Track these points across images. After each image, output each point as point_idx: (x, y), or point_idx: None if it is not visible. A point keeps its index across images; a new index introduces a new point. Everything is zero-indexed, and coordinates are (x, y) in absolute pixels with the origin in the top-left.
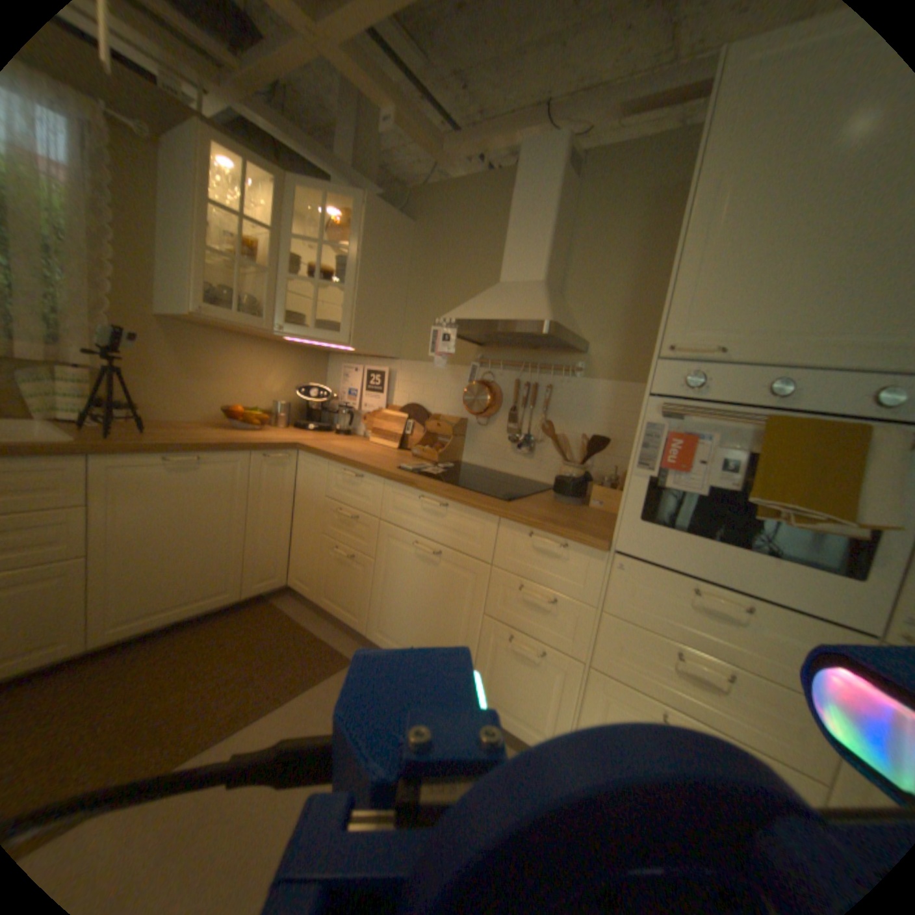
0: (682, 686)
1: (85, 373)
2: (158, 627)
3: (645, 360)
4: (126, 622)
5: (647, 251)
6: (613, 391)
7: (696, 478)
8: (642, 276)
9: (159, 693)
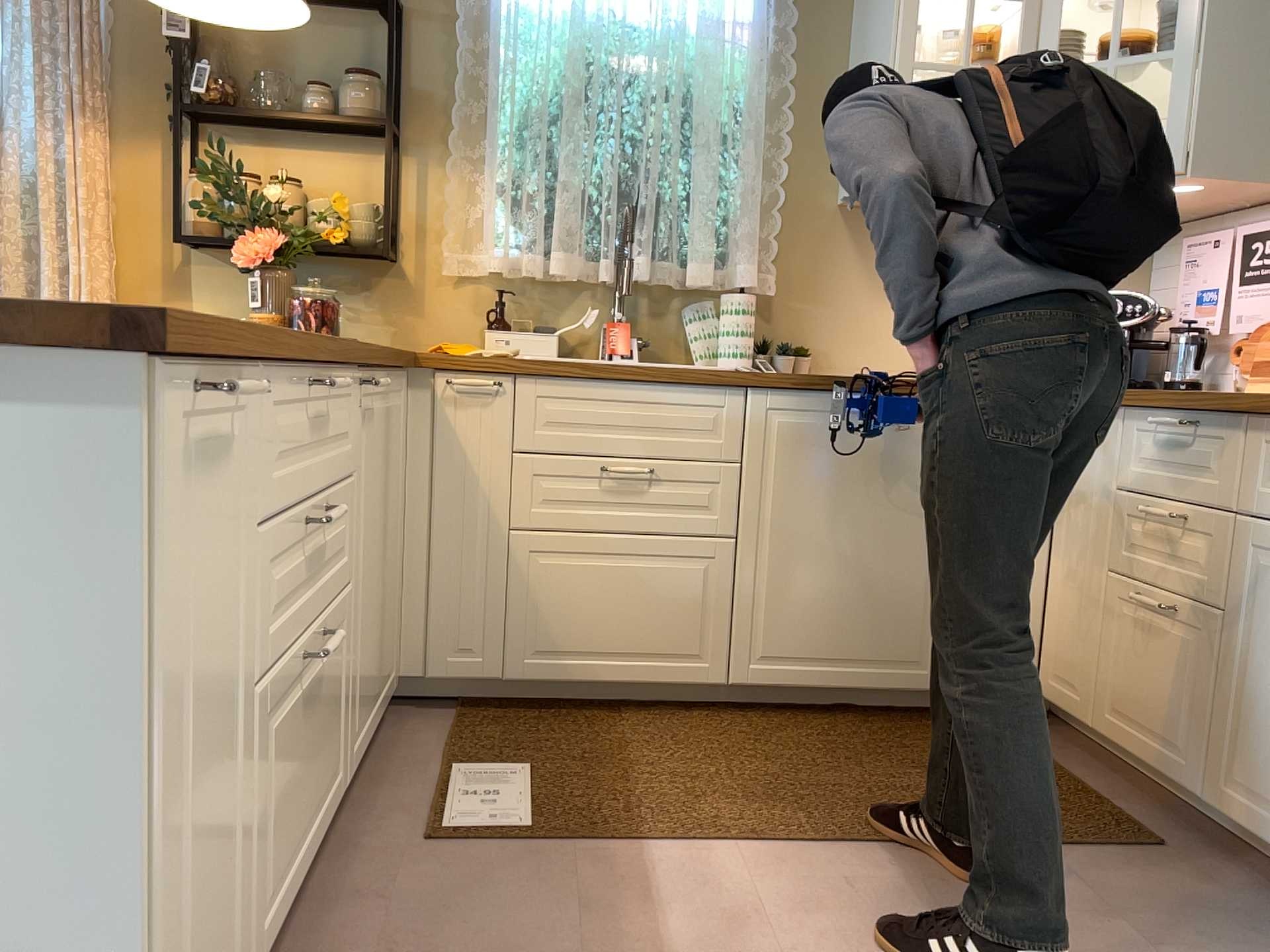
0: None
1: (756, 297)
2: (819, 687)
3: None
4: (779, 659)
5: None
6: None
7: None
8: None
9: (813, 767)
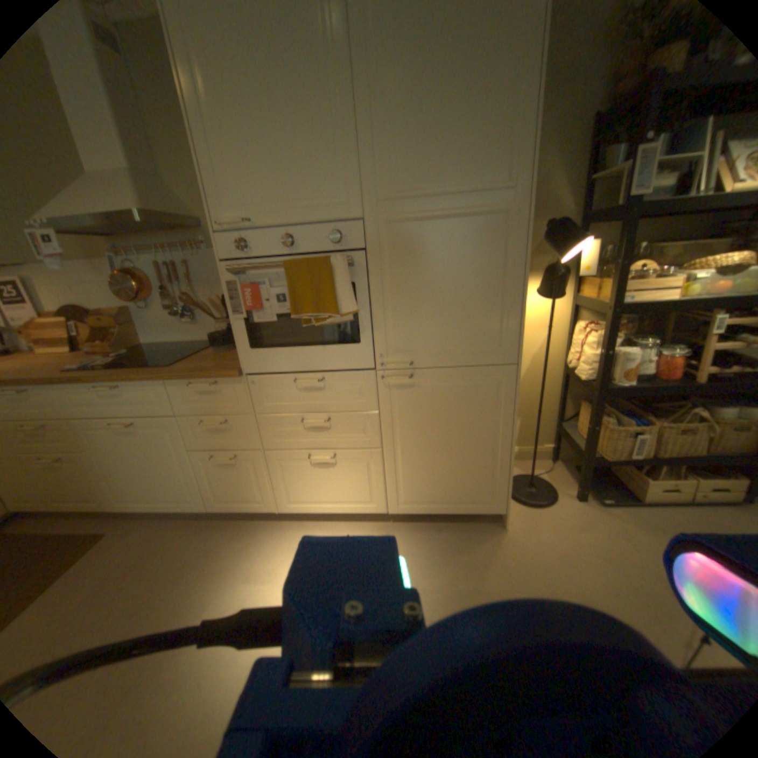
0: (309, 436)
1: None
2: None
3: None
4: None
5: None
6: None
7: (266, 312)
8: None
9: None
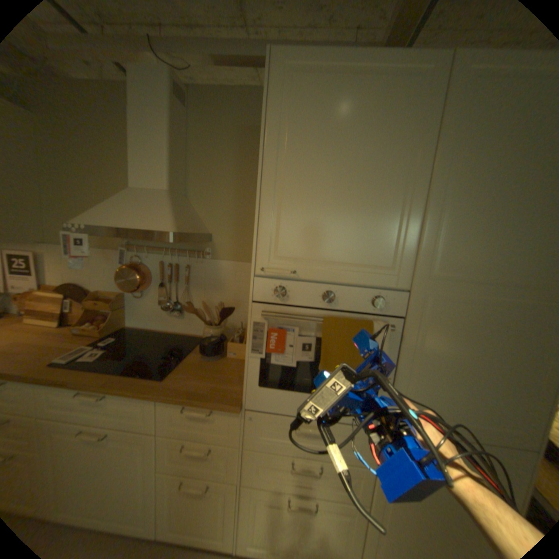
0: (295, 480)
1: None
2: None
3: (250, 247)
4: None
5: (241, 173)
6: (233, 269)
7: (287, 356)
8: (241, 190)
9: None
